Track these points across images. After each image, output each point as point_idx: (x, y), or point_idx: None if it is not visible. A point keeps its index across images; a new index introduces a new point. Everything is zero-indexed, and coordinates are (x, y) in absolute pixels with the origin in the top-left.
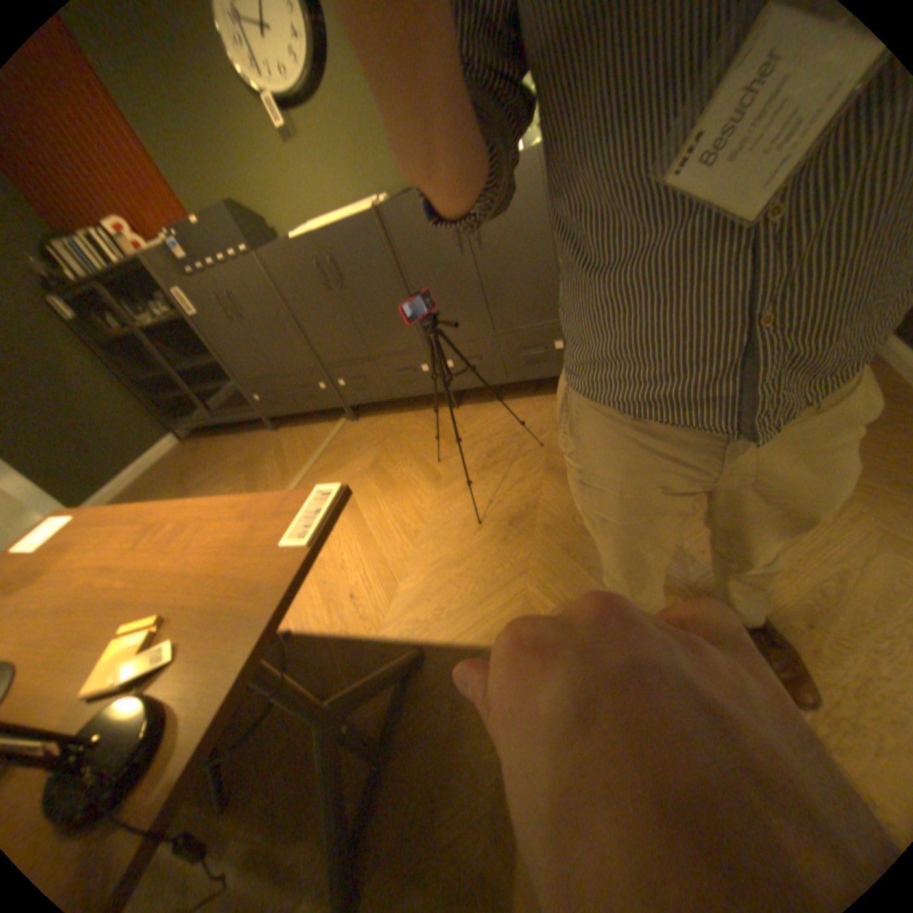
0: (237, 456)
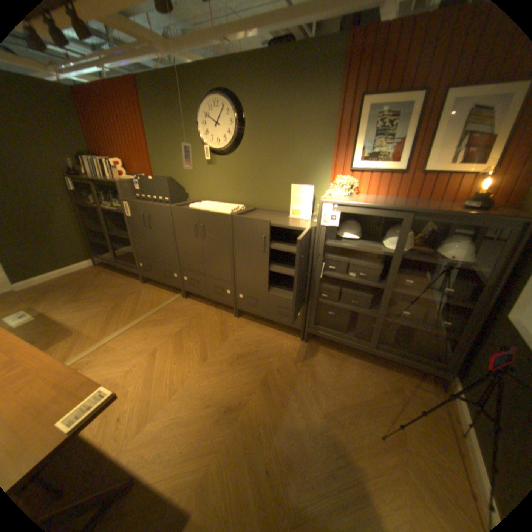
0: (114, 289)
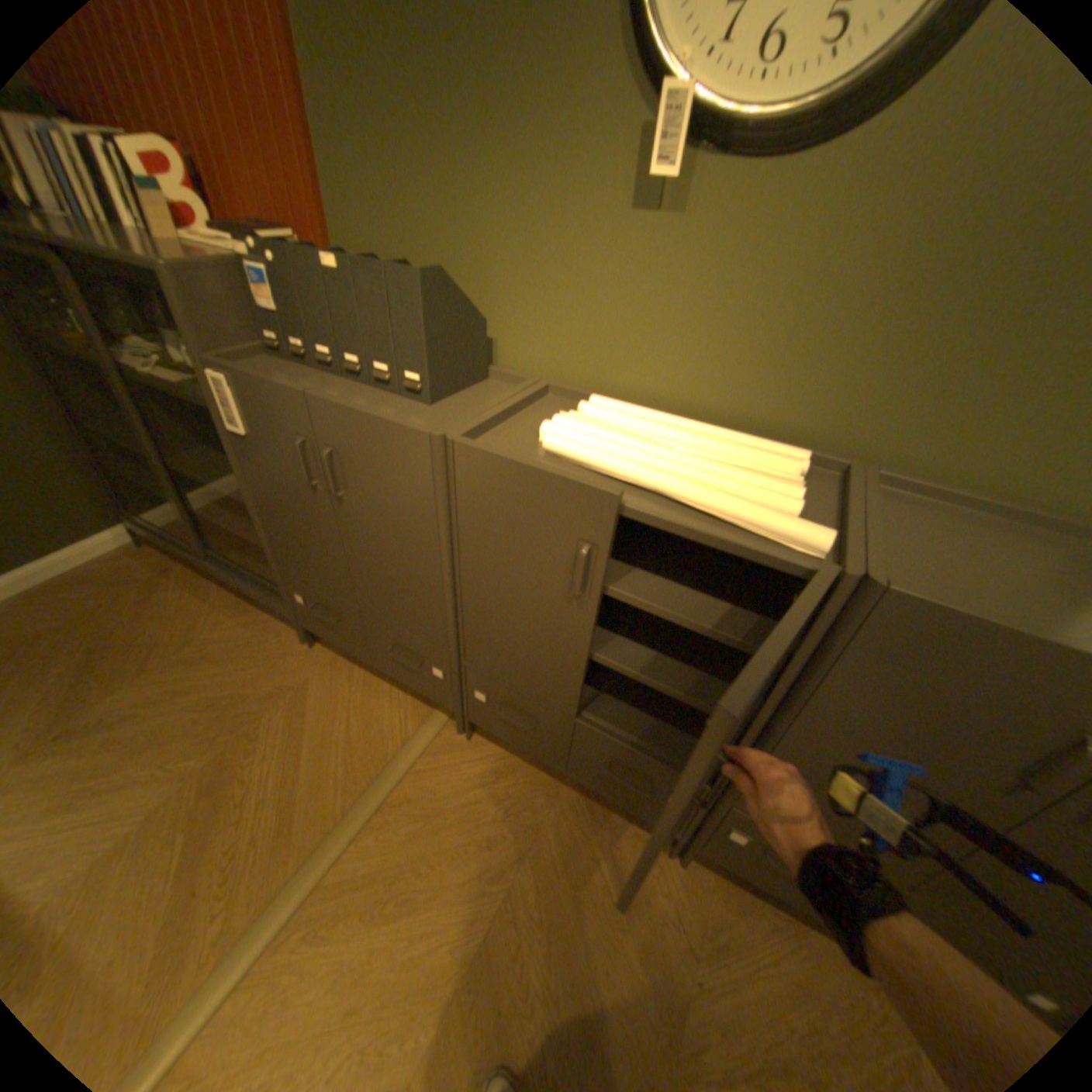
0: (212, 674)
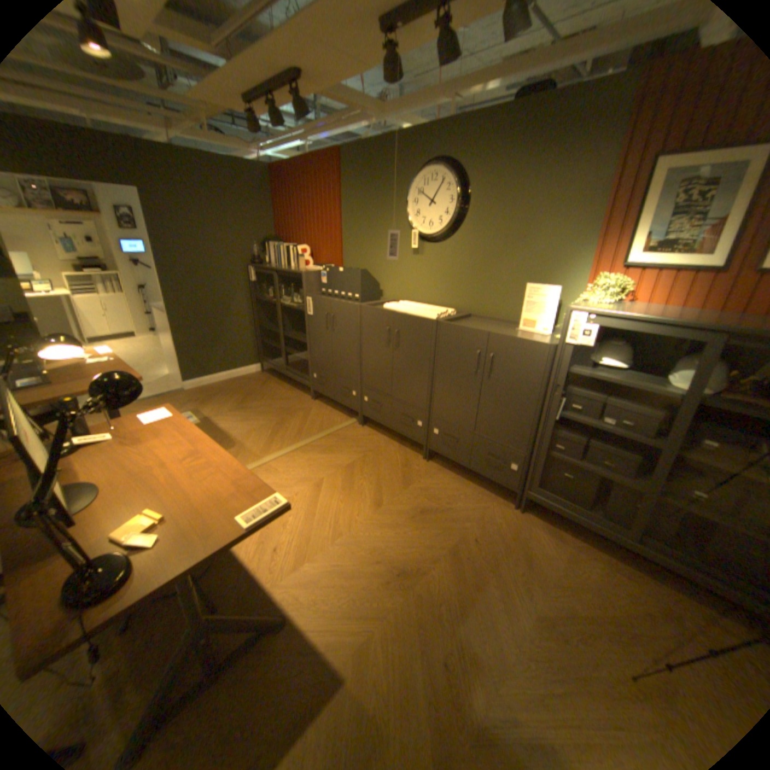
0: (281, 402)
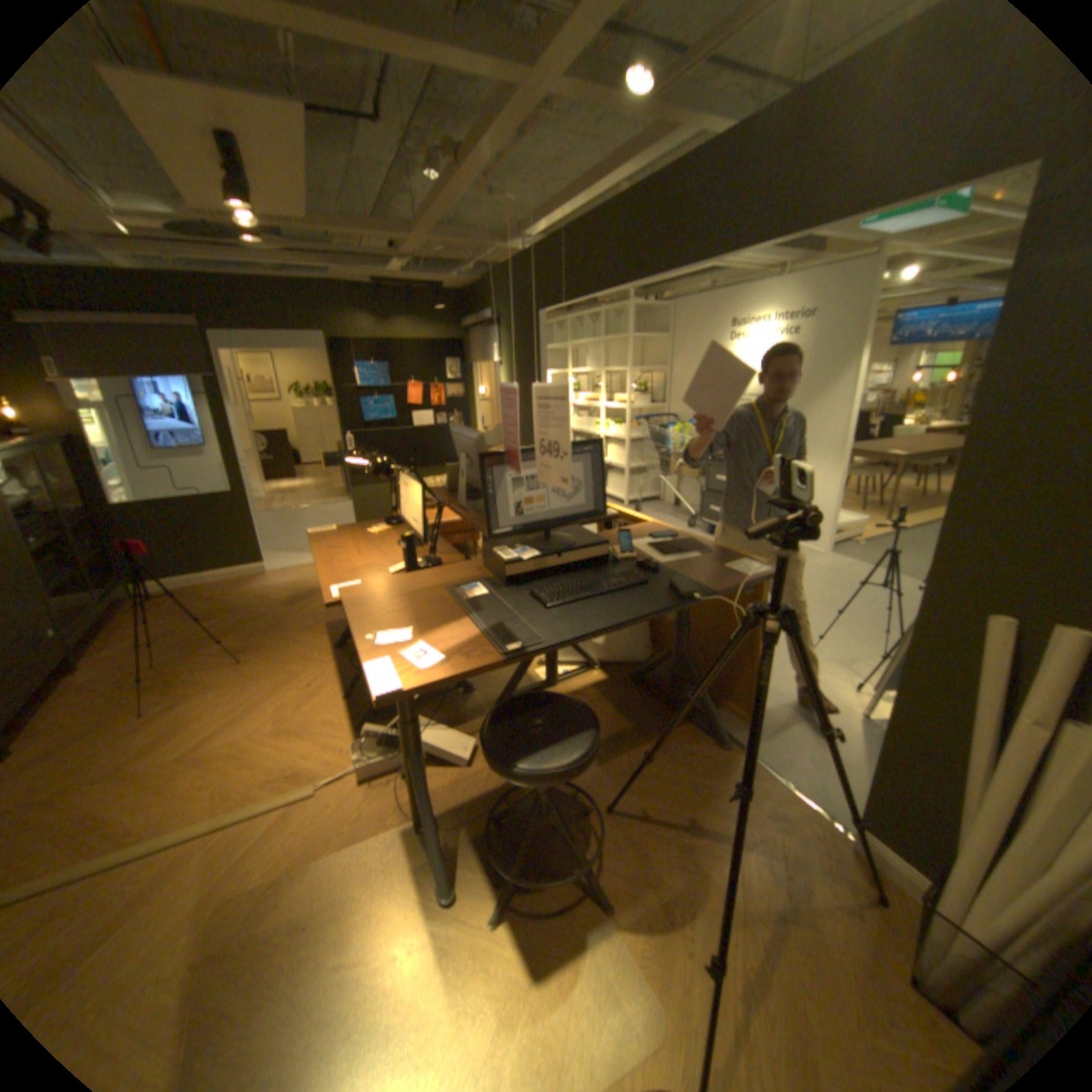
0: None
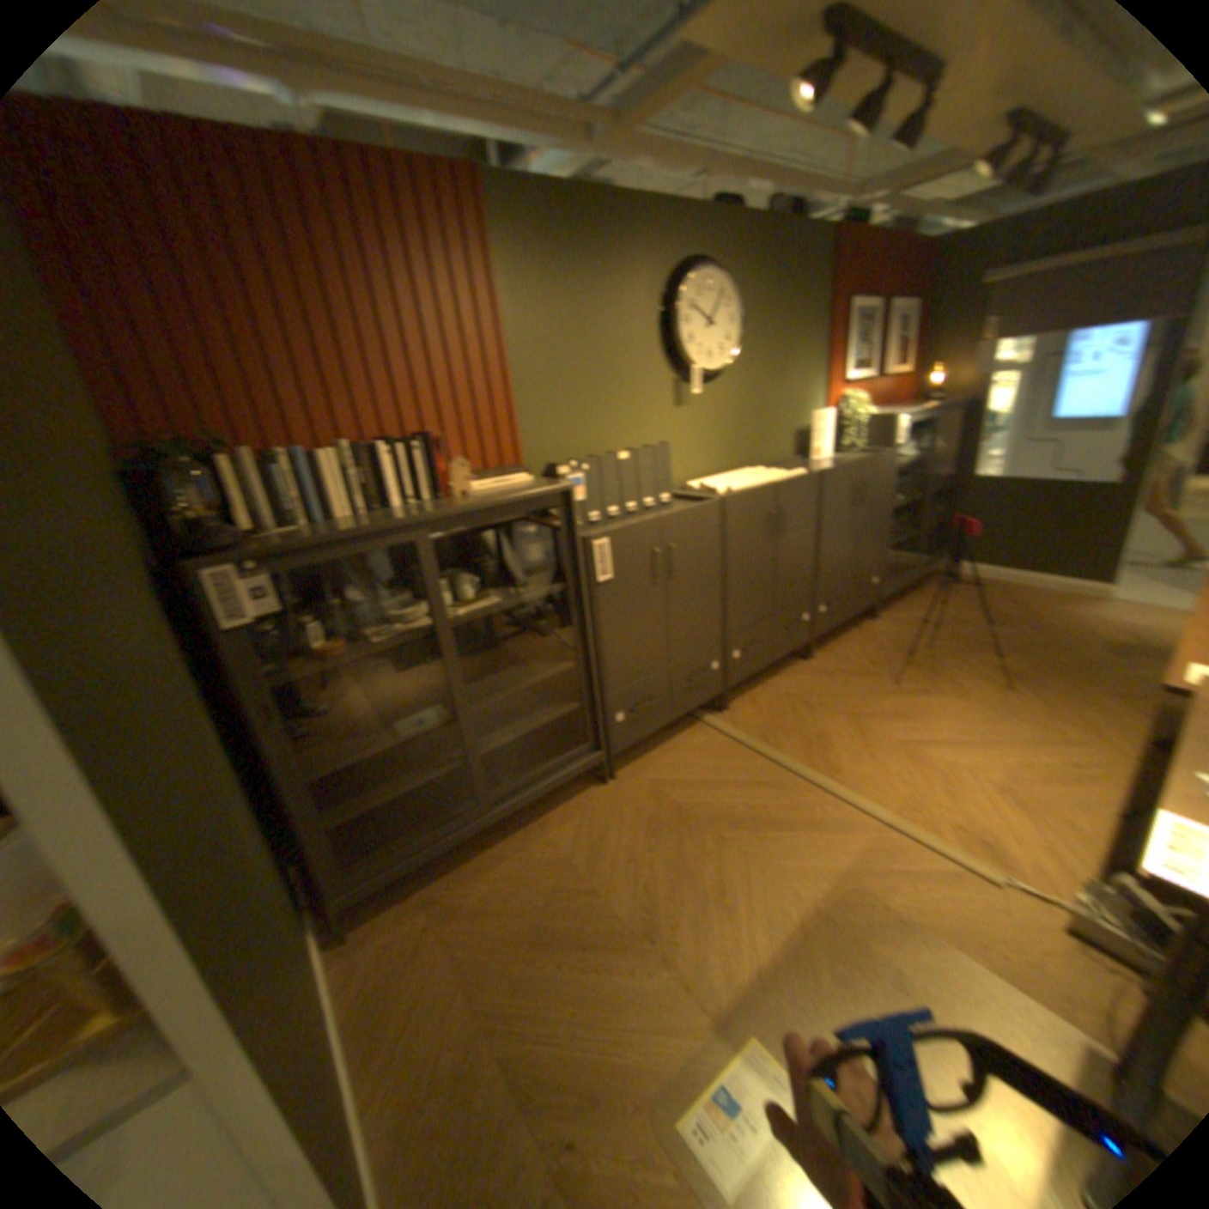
0: (615, 839)
